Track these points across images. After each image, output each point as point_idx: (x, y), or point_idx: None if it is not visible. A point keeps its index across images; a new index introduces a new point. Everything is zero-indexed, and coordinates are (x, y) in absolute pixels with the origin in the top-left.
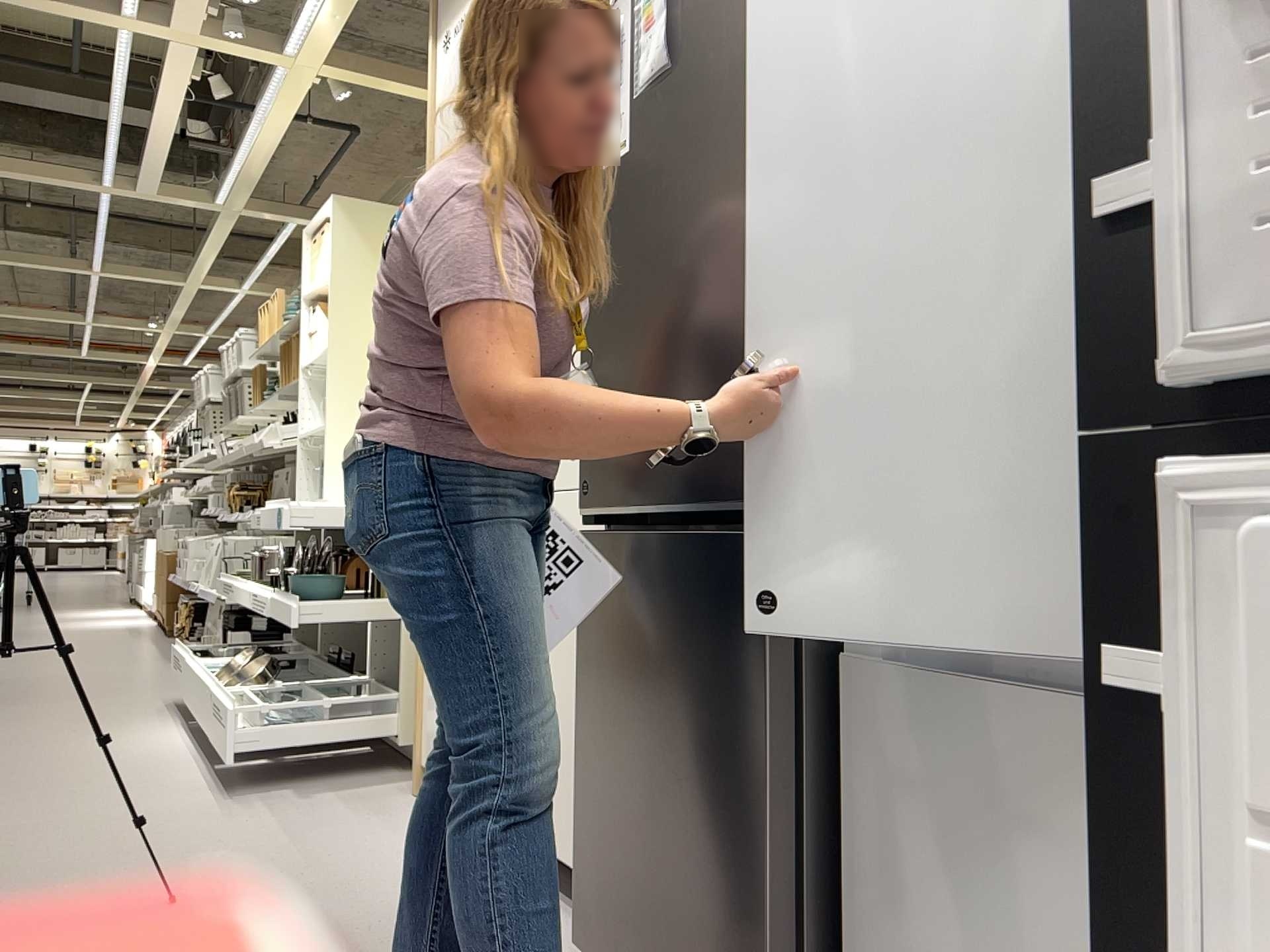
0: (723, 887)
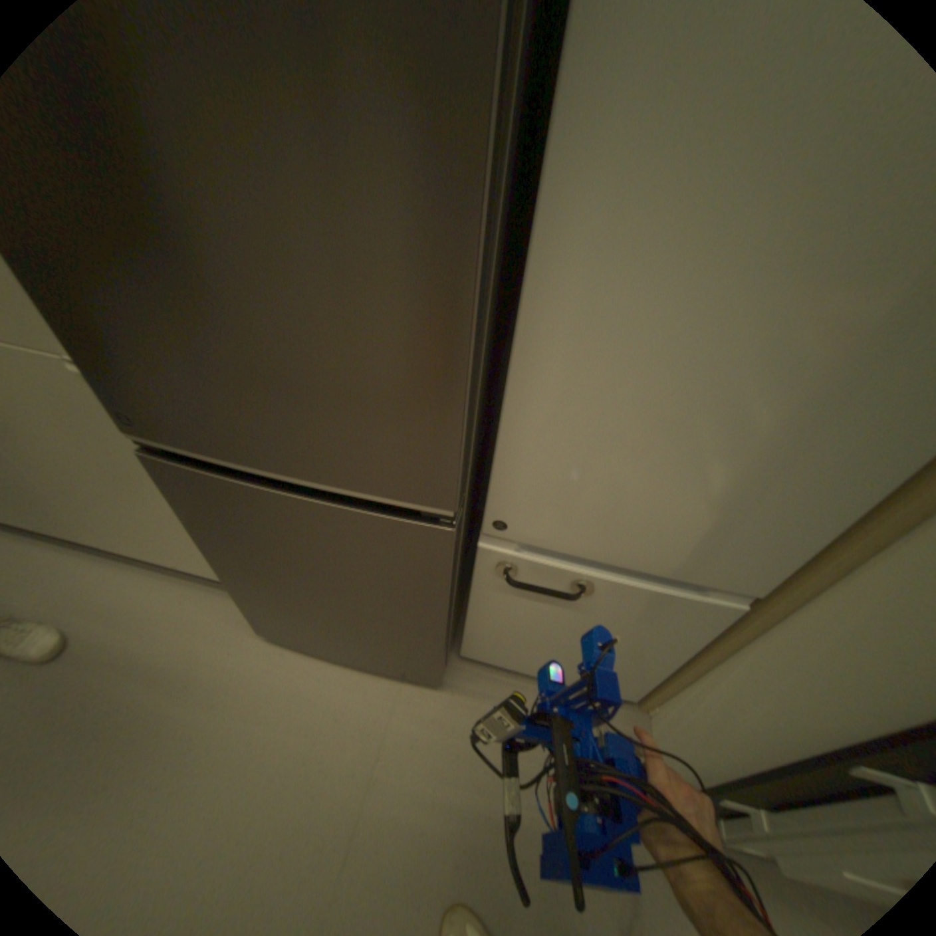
0: (397, 638)
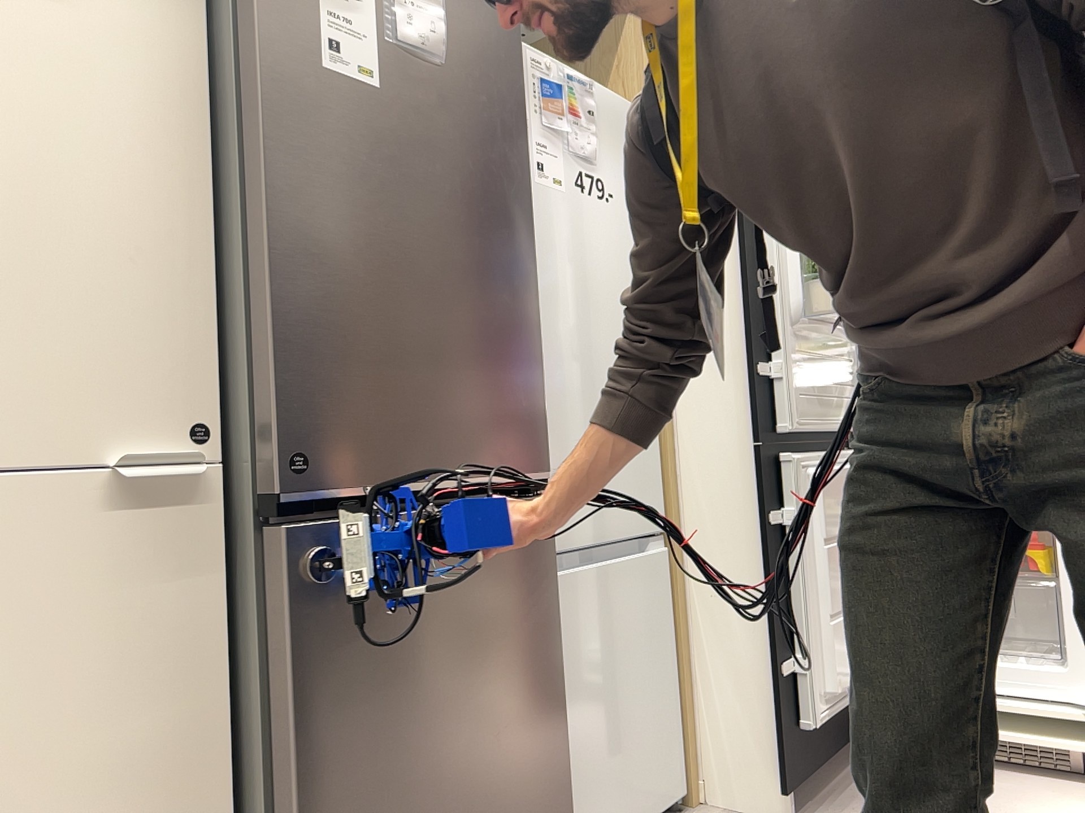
0: (529, 790)
